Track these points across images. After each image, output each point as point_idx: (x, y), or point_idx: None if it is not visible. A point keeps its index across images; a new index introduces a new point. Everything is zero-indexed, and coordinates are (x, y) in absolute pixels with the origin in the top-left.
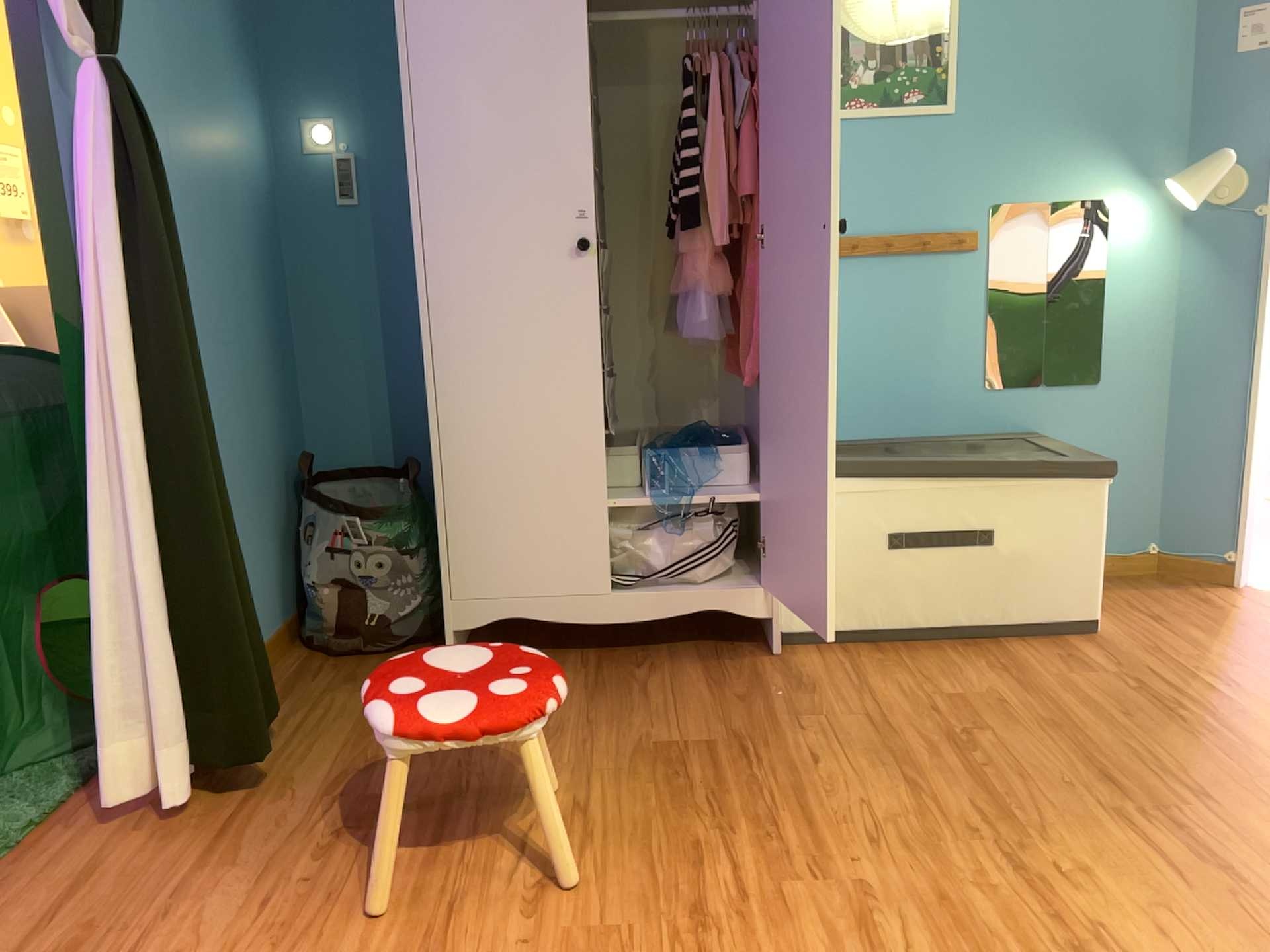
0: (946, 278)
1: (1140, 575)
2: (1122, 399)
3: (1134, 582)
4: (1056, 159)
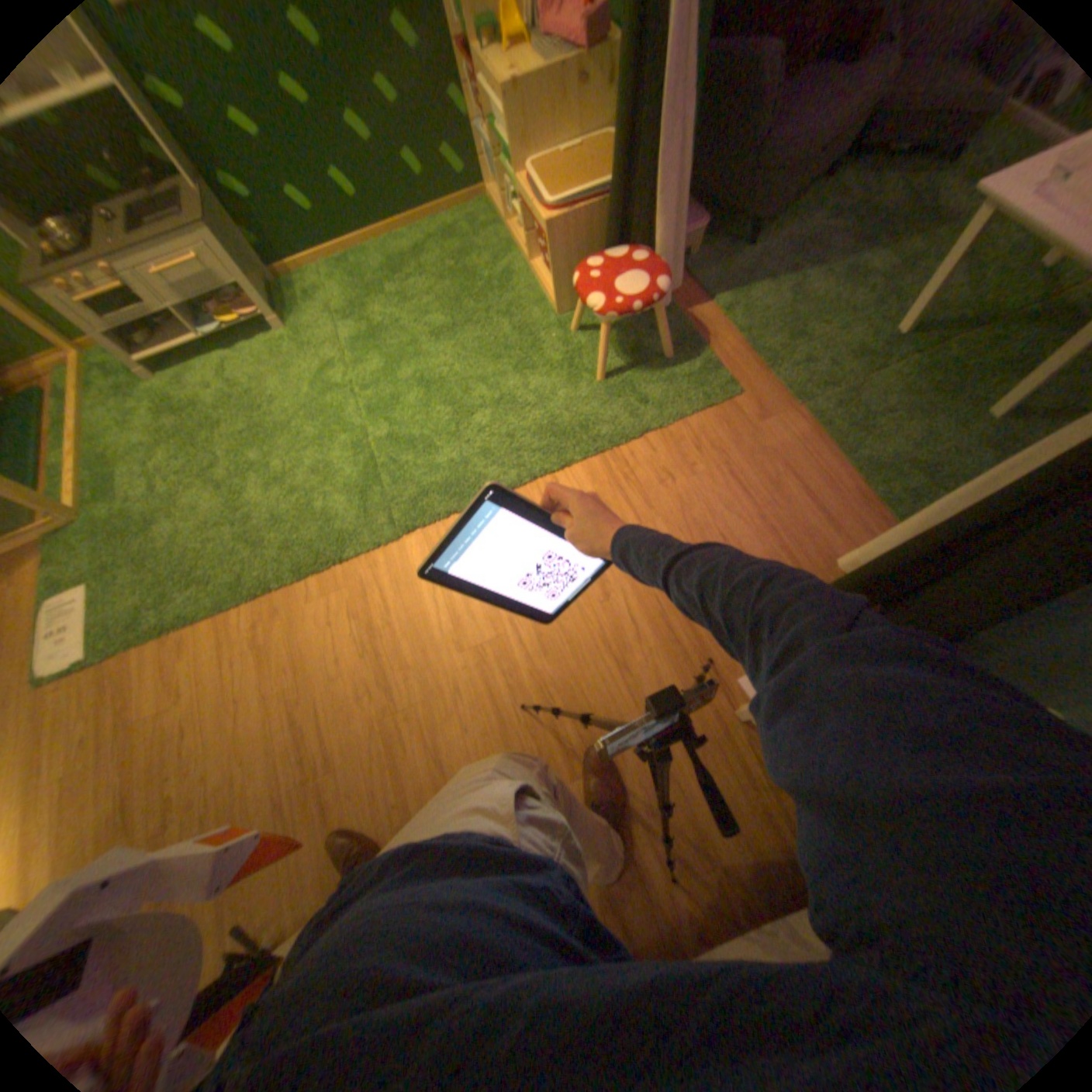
0: None
1: None
2: None
3: None
4: None
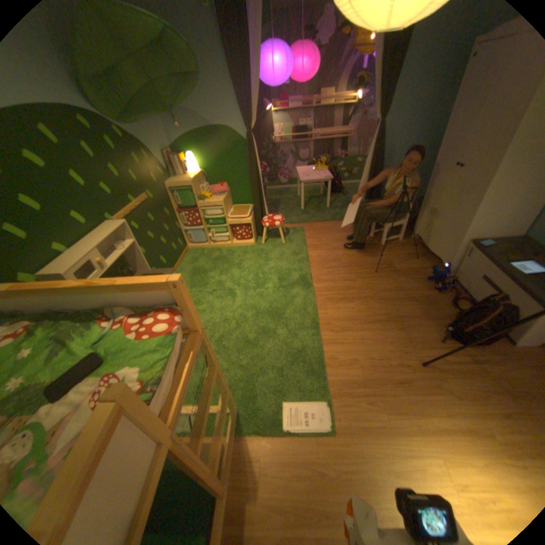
0: None
1: None
2: None
3: None
4: None
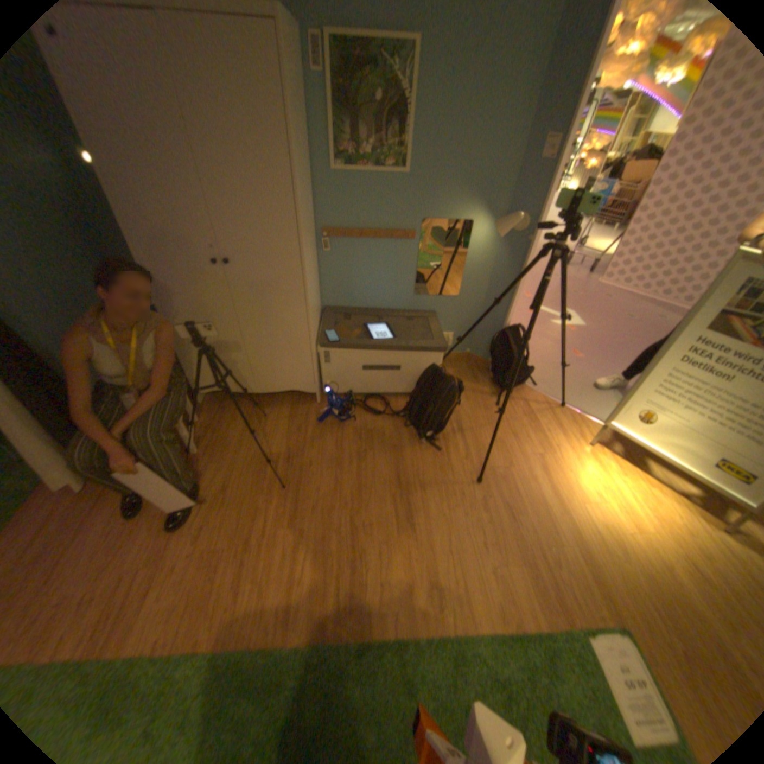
0: (401, 251)
1: (461, 360)
2: (465, 301)
3: (458, 363)
4: (453, 200)
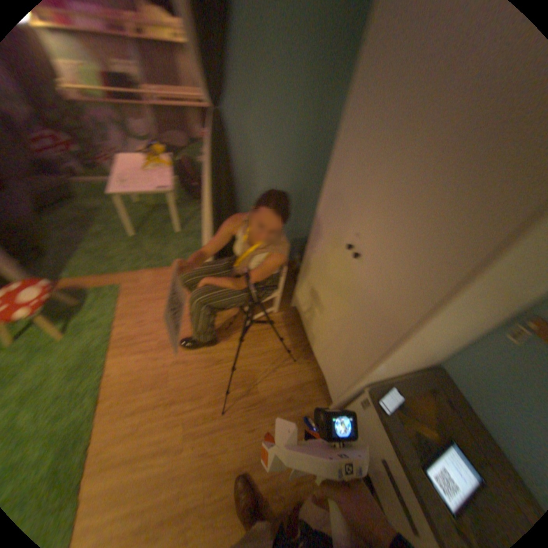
0: None
1: None
2: None
3: None
4: None
